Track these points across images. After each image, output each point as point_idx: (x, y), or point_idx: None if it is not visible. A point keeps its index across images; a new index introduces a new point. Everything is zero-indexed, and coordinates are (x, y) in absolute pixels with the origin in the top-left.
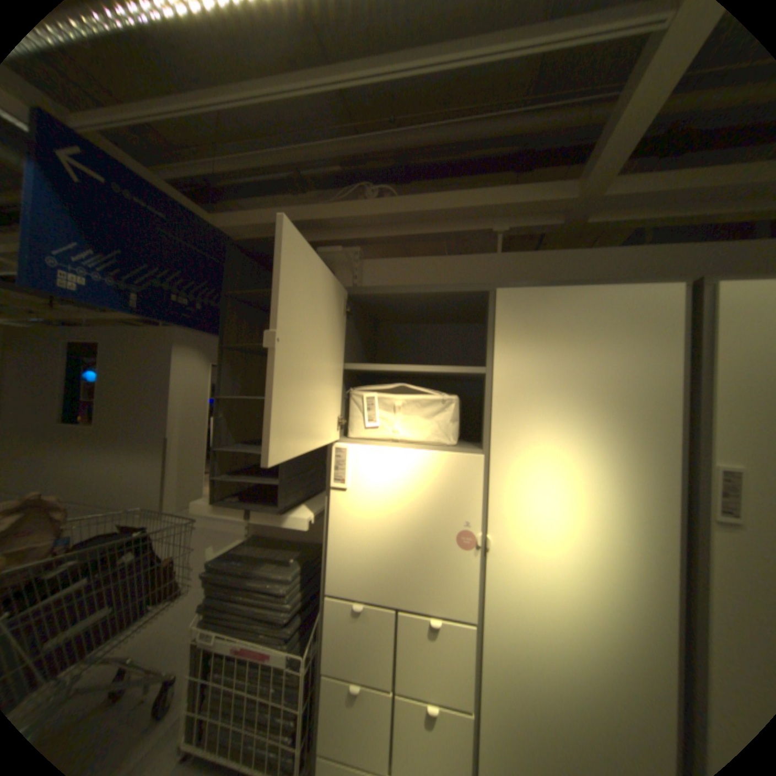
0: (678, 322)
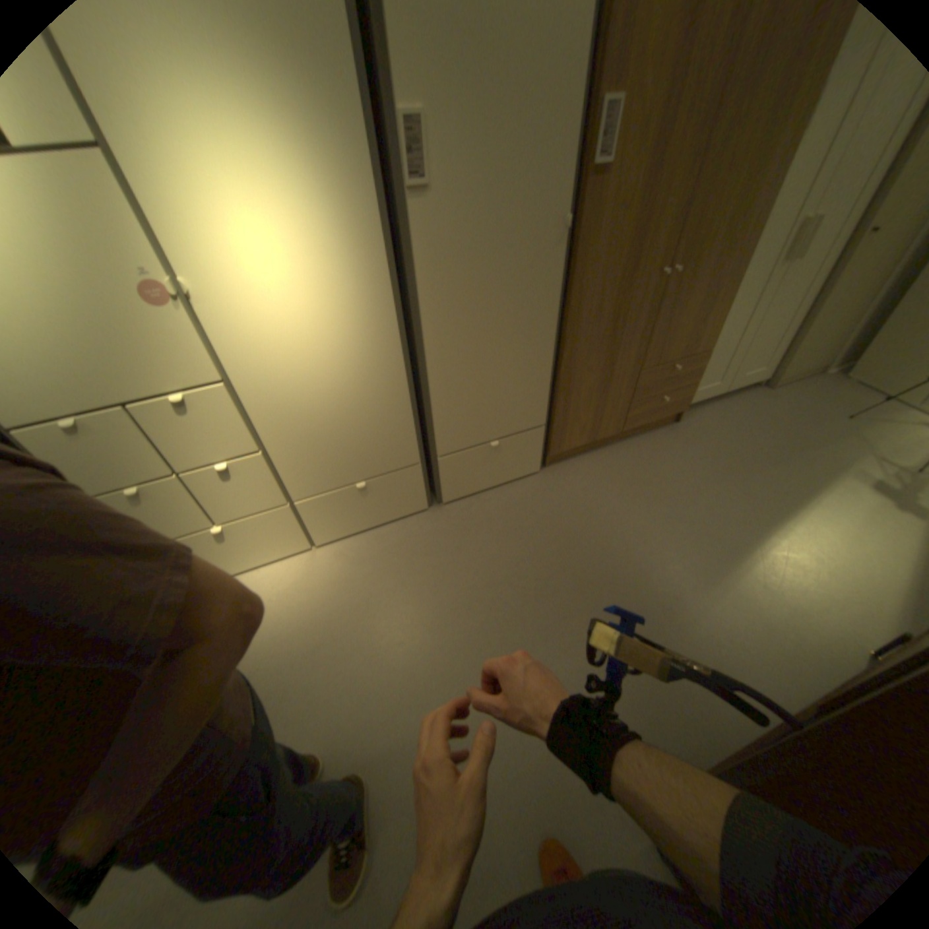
0: None
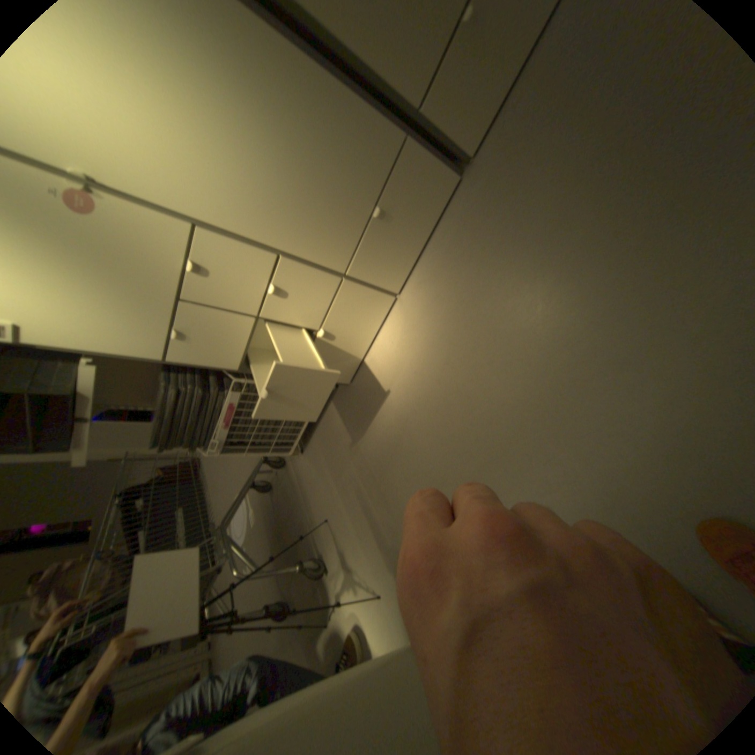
0: None
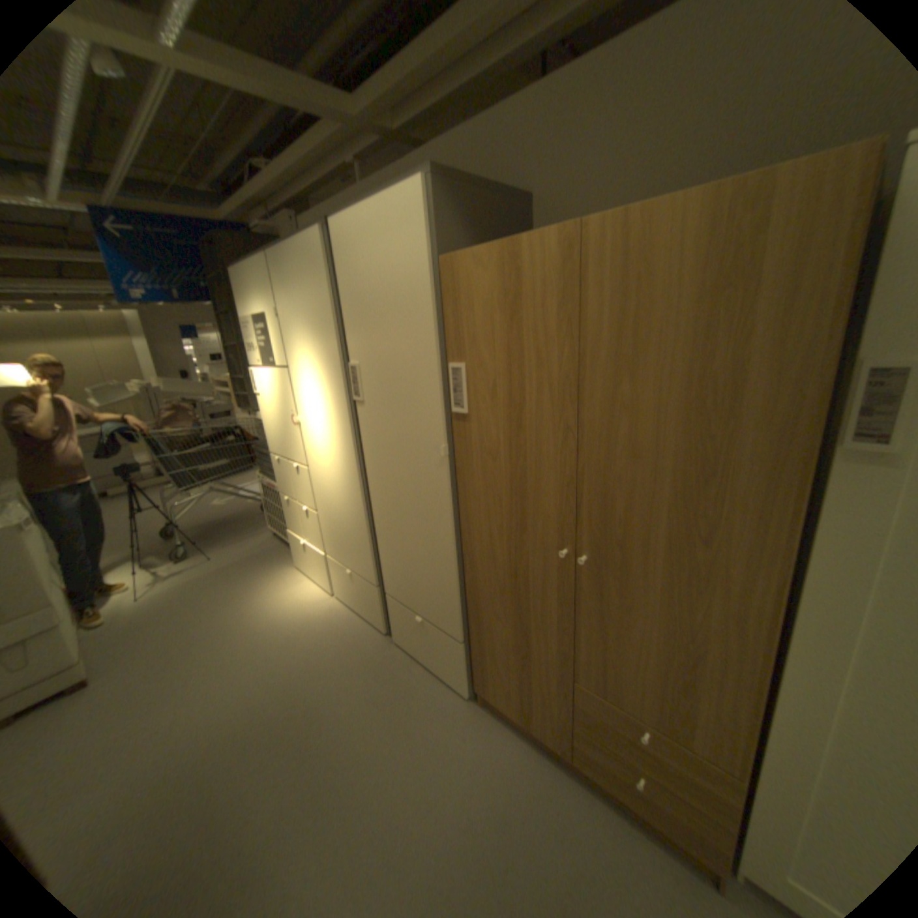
0: (320, 258)
